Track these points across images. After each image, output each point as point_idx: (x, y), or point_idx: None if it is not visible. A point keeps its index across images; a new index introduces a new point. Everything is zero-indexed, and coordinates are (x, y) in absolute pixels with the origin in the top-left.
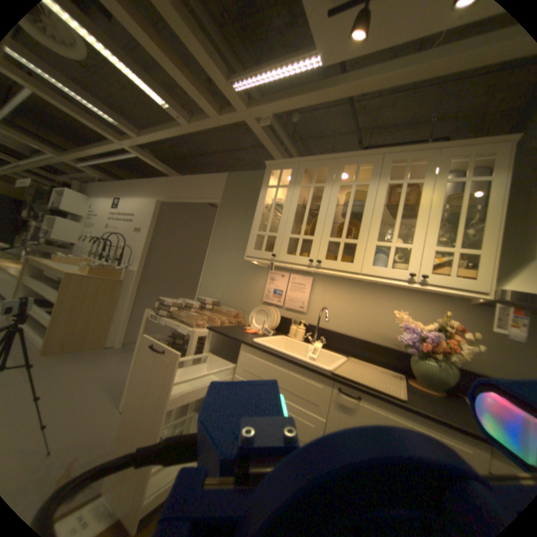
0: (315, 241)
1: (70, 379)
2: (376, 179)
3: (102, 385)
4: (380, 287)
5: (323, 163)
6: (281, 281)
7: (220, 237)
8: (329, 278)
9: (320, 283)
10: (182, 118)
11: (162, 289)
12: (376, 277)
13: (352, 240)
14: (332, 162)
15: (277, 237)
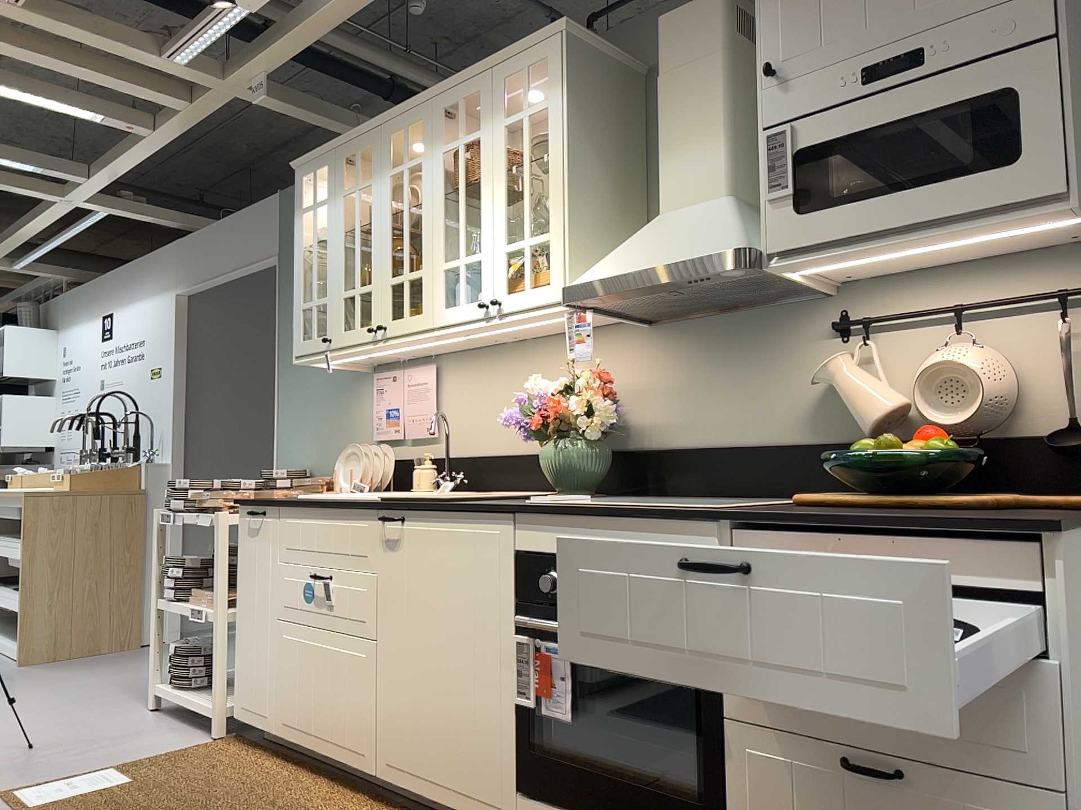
0: (373, 292)
1: (70, 683)
2: (428, 149)
3: (128, 685)
4: (530, 344)
5: (363, 141)
6: (391, 389)
7: (291, 335)
8: (460, 355)
9: (448, 370)
10: (139, 128)
11: None
12: (452, 326)
13: (414, 272)
14: (374, 135)
15: (326, 304)
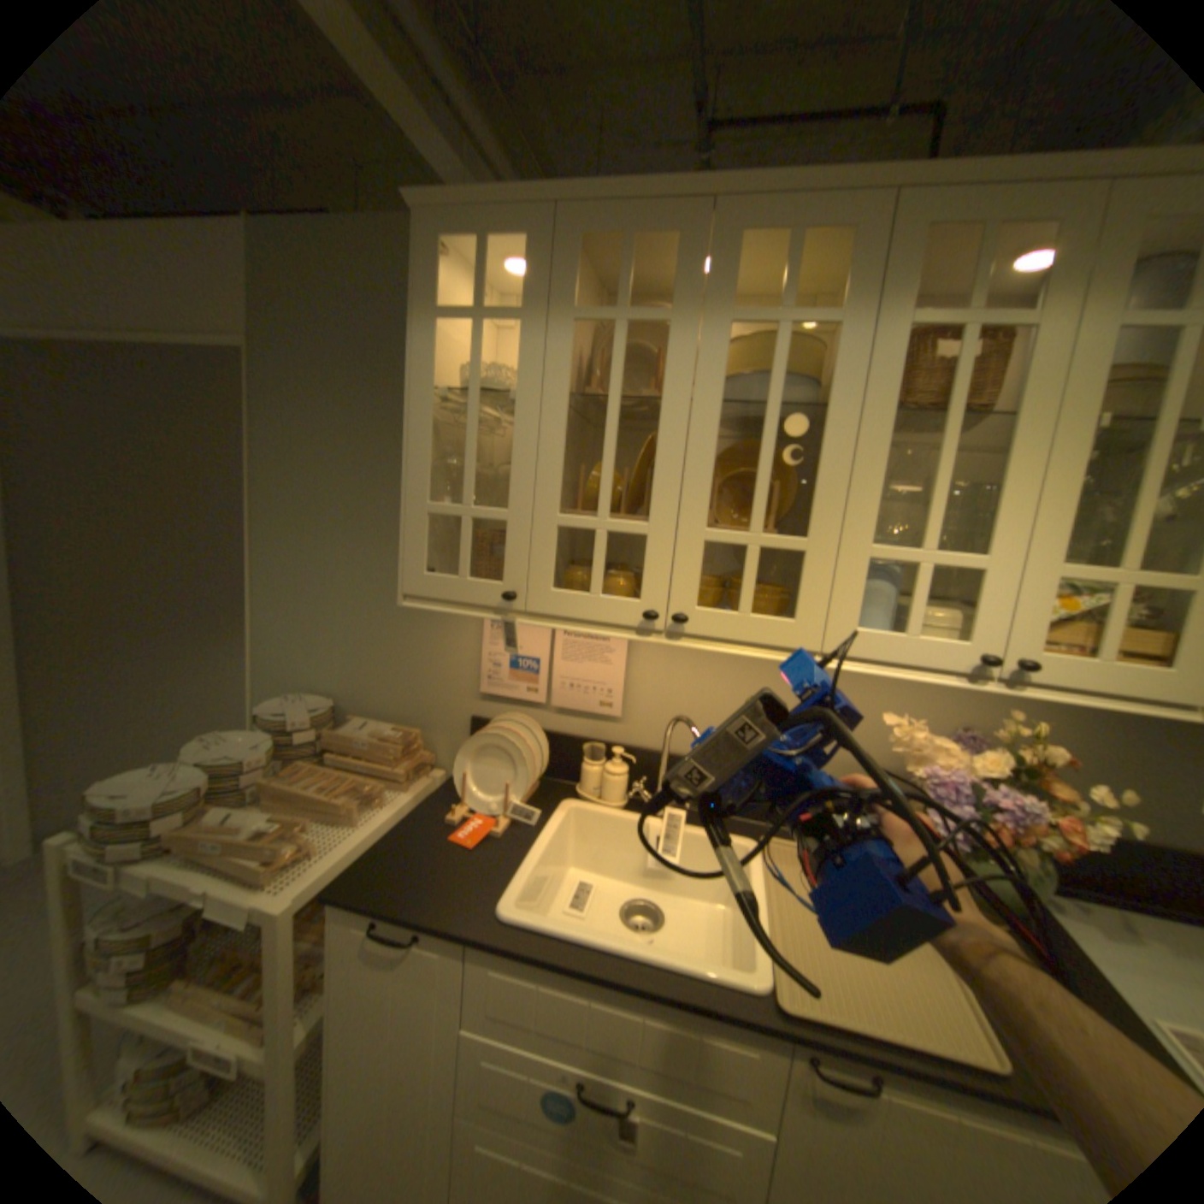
0: (654, 542)
1: None
2: (867, 298)
3: None
4: None
5: (651, 211)
6: (529, 630)
7: (283, 485)
8: None
9: None
10: None
11: (124, 642)
12: (867, 662)
13: (786, 540)
14: (690, 210)
15: (508, 525)
